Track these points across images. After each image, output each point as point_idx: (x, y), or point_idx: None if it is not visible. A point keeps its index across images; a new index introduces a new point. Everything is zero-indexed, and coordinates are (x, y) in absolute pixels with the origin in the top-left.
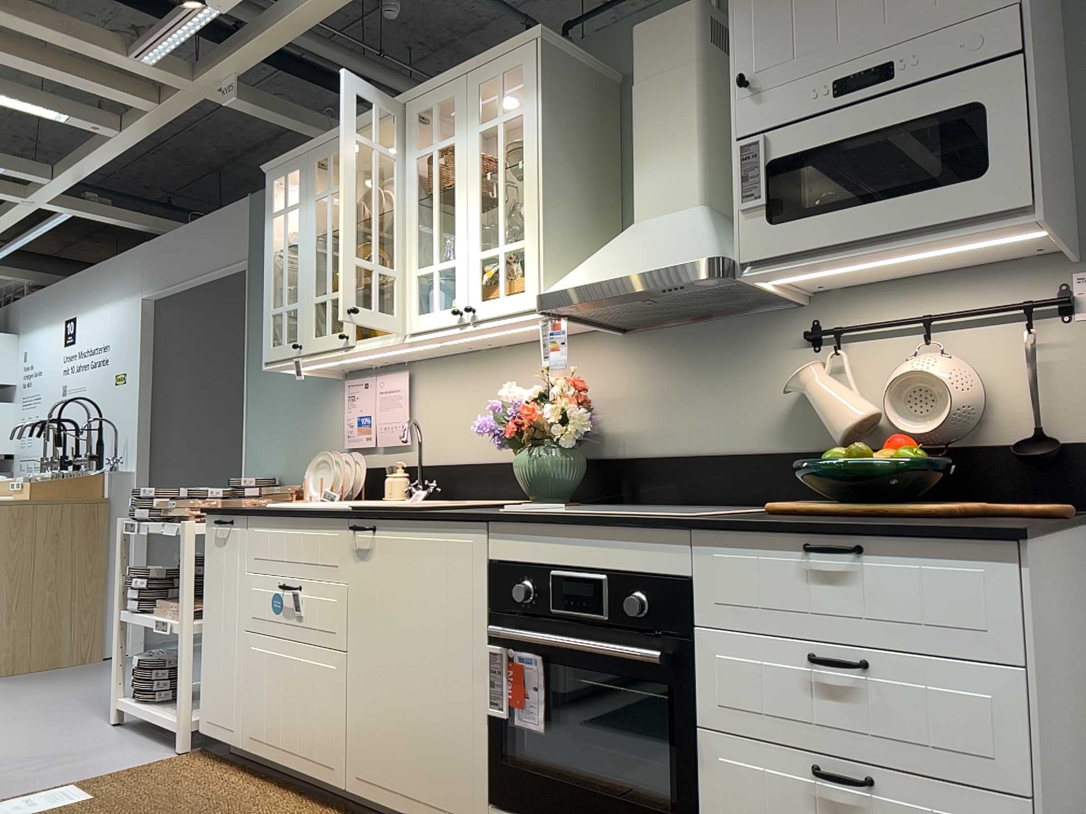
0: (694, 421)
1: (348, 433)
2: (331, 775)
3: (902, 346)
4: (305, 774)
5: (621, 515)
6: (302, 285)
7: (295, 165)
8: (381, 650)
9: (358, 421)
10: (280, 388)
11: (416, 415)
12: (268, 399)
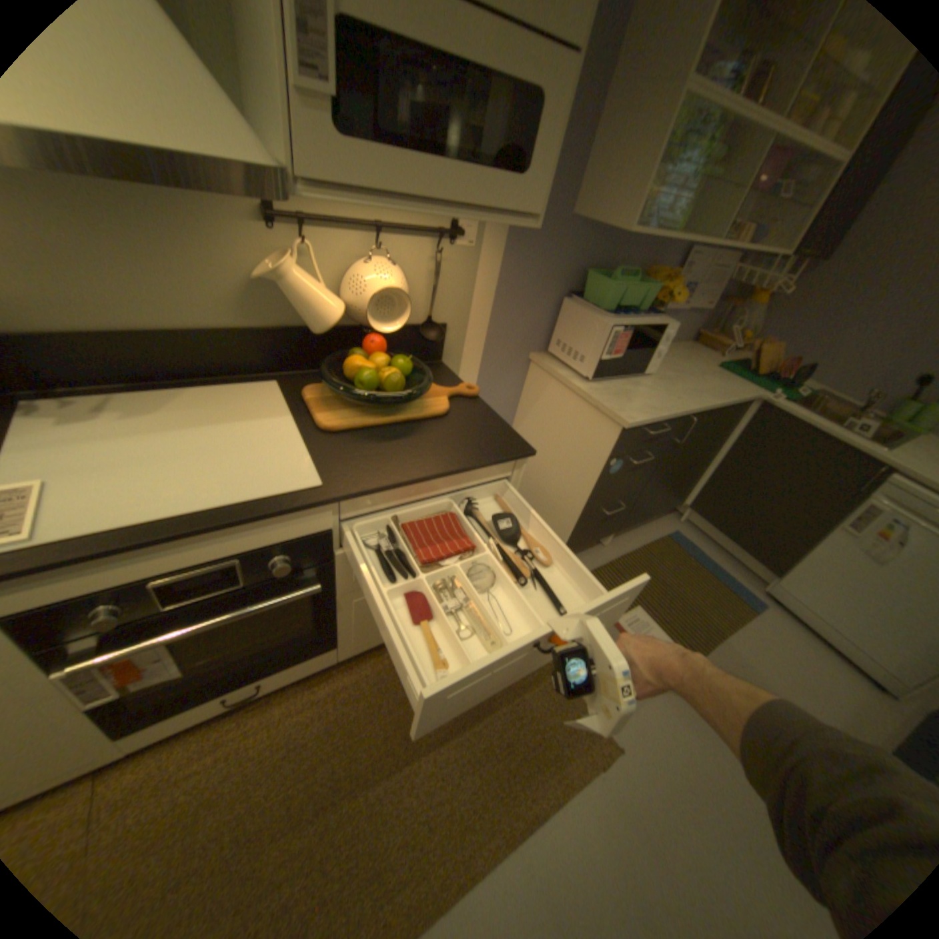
0: (111, 289)
1: None
2: None
3: (351, 241)
4: None
5: (227, 501)
6: None
7: None
8: None
9: None
10: None
11: None
12: None
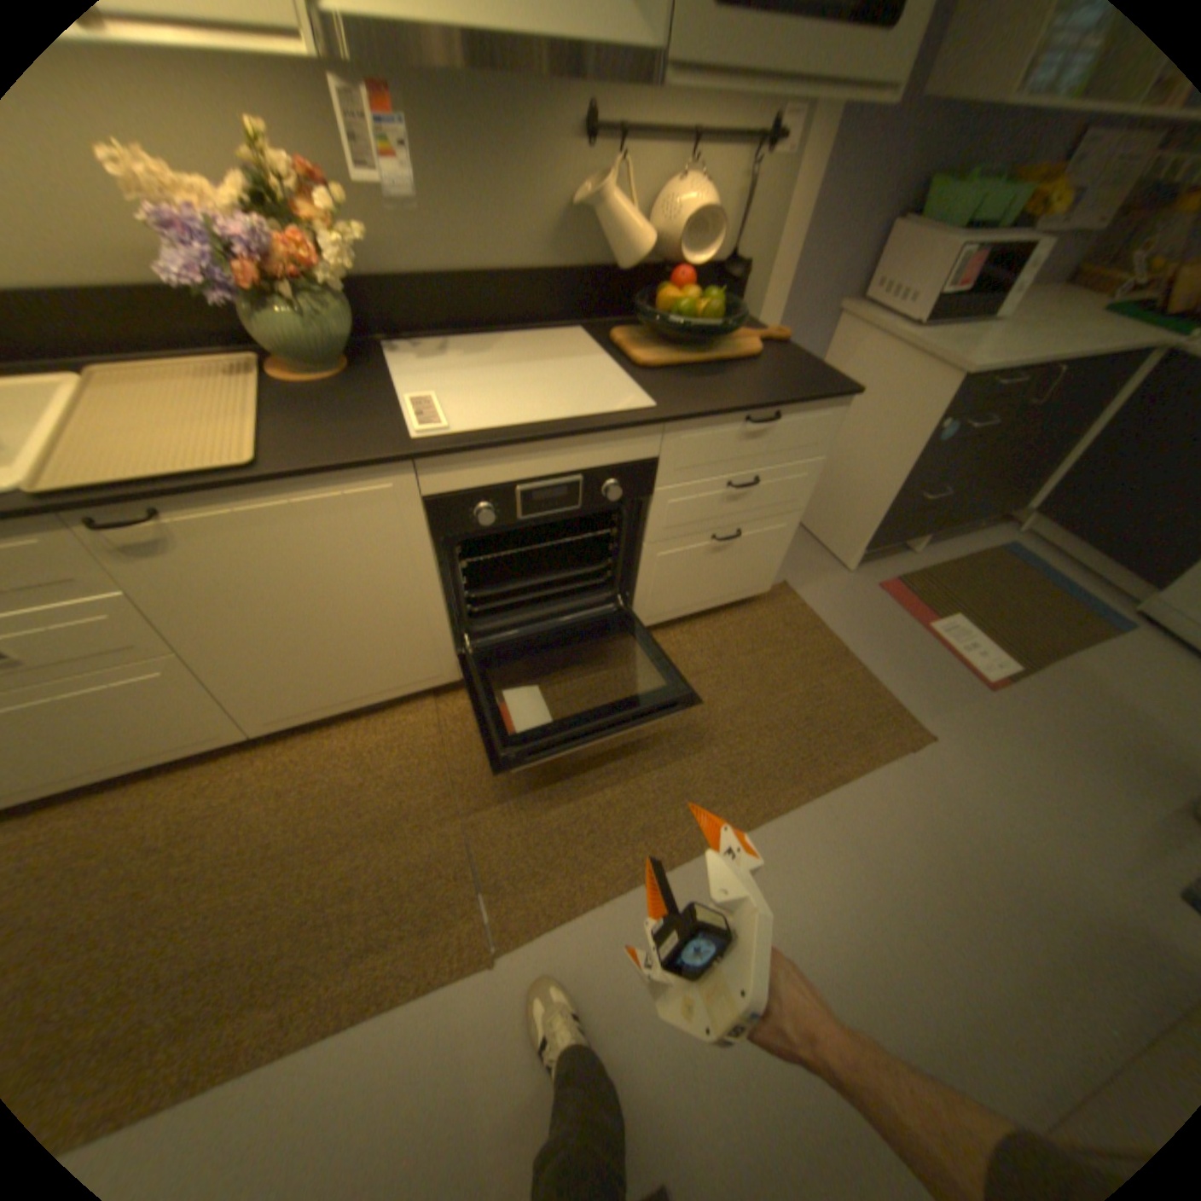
0: (452, 224)
1: None
2: (215, 743)
3: (666, 155)
4: (159, 763)
5: (579, 414)
6: None
7: None
8: (256, 626)
9: None
10: None
11: None
12: None
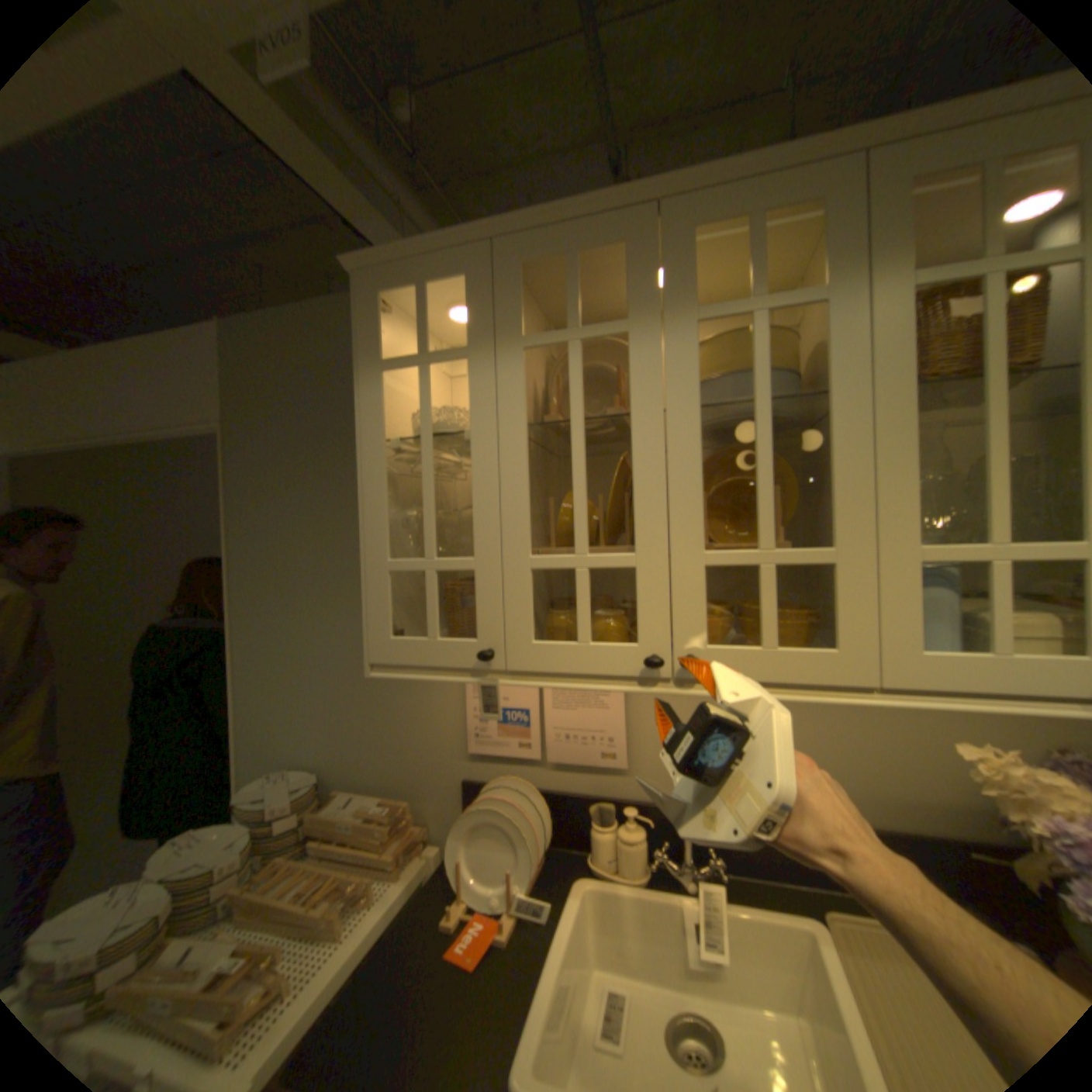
0: None
1: (478, 731)
2: None
3: None
4: None
5: None
6: (488, 521)
7: (444, 258)
8: None
9: (501, 714)
10: (304, 632)
11: (635, 720)
12: (277, 647)
